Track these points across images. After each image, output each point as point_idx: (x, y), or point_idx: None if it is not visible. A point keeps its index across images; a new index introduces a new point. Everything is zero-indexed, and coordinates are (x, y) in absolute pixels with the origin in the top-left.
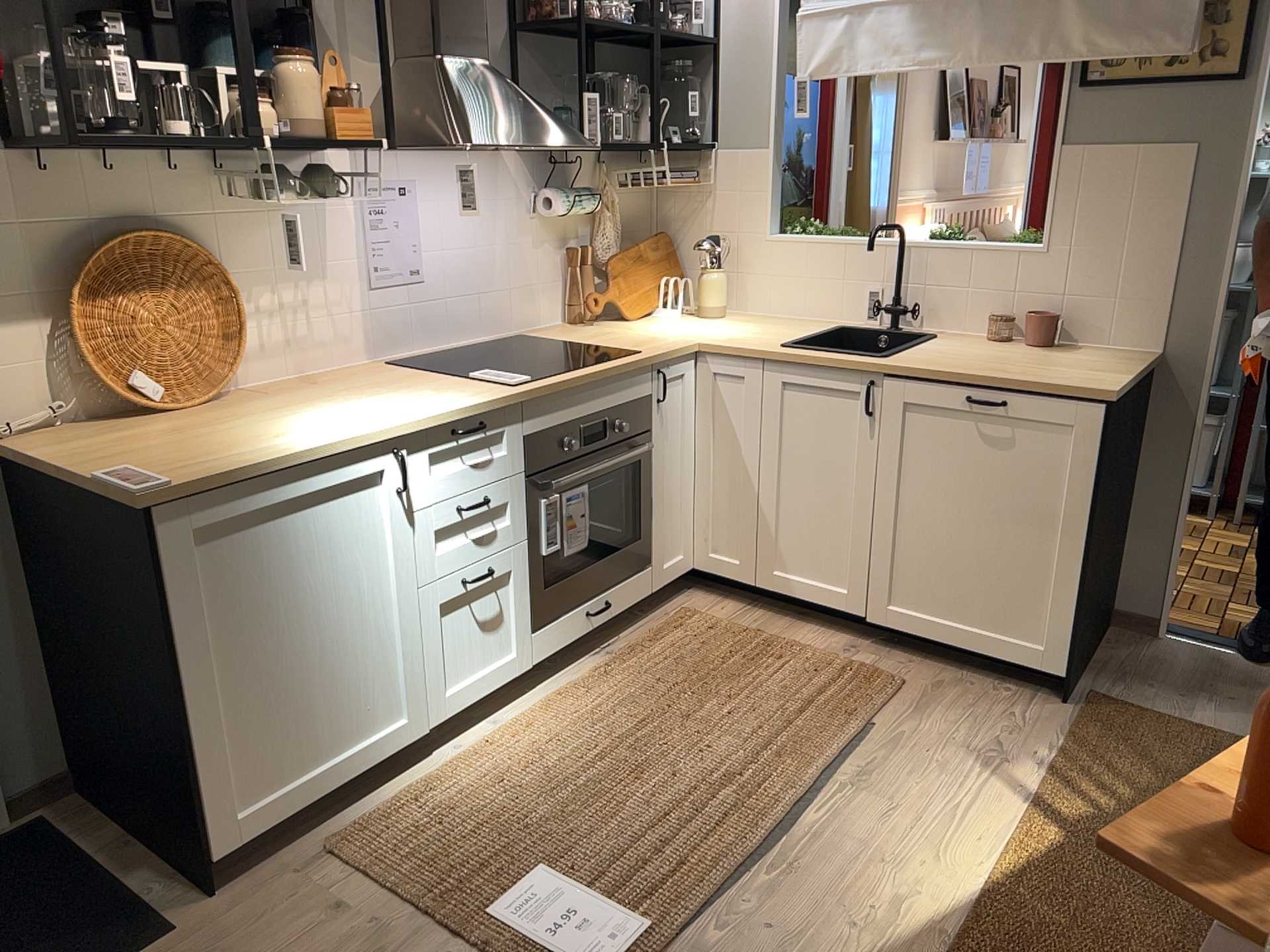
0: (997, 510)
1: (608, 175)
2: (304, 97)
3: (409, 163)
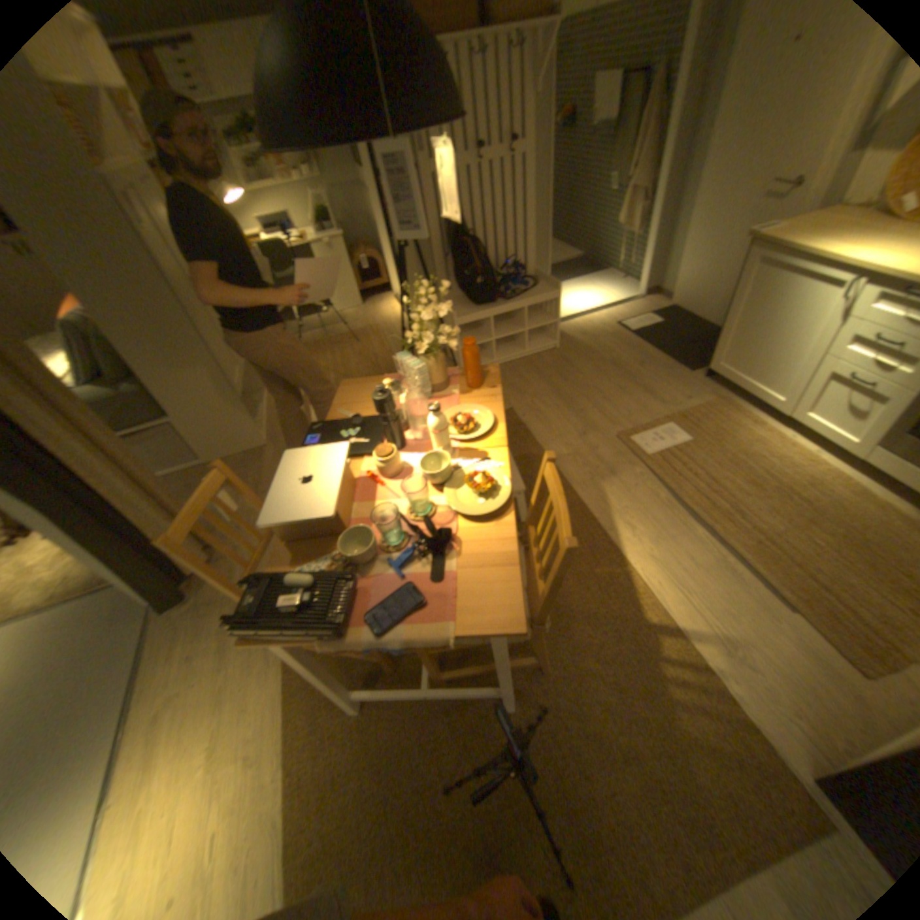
0: None
1: None
2: None
3: None
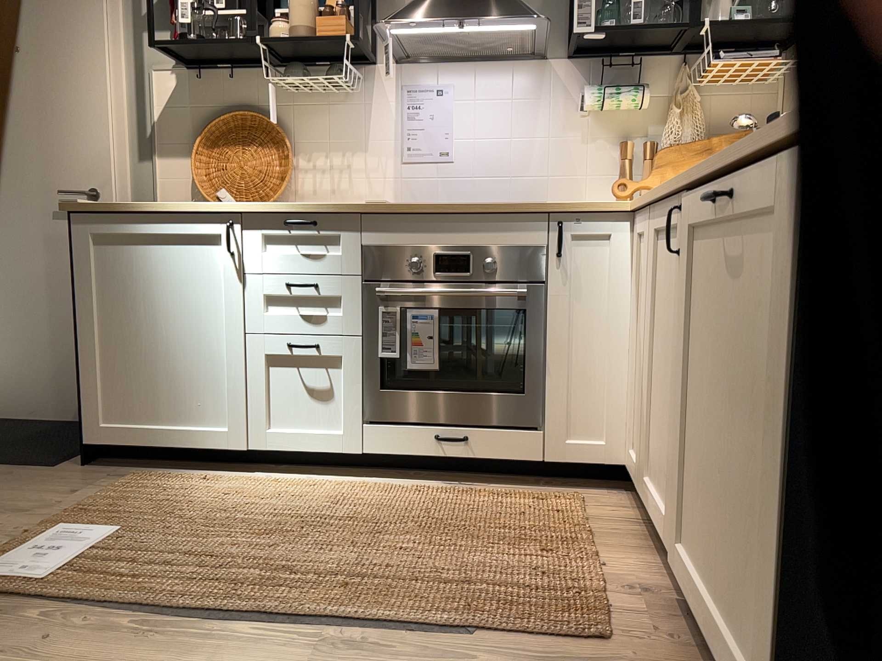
0: (744, 397)
1: (683, 75)
2: (294, 12)
3: (447, 71)
